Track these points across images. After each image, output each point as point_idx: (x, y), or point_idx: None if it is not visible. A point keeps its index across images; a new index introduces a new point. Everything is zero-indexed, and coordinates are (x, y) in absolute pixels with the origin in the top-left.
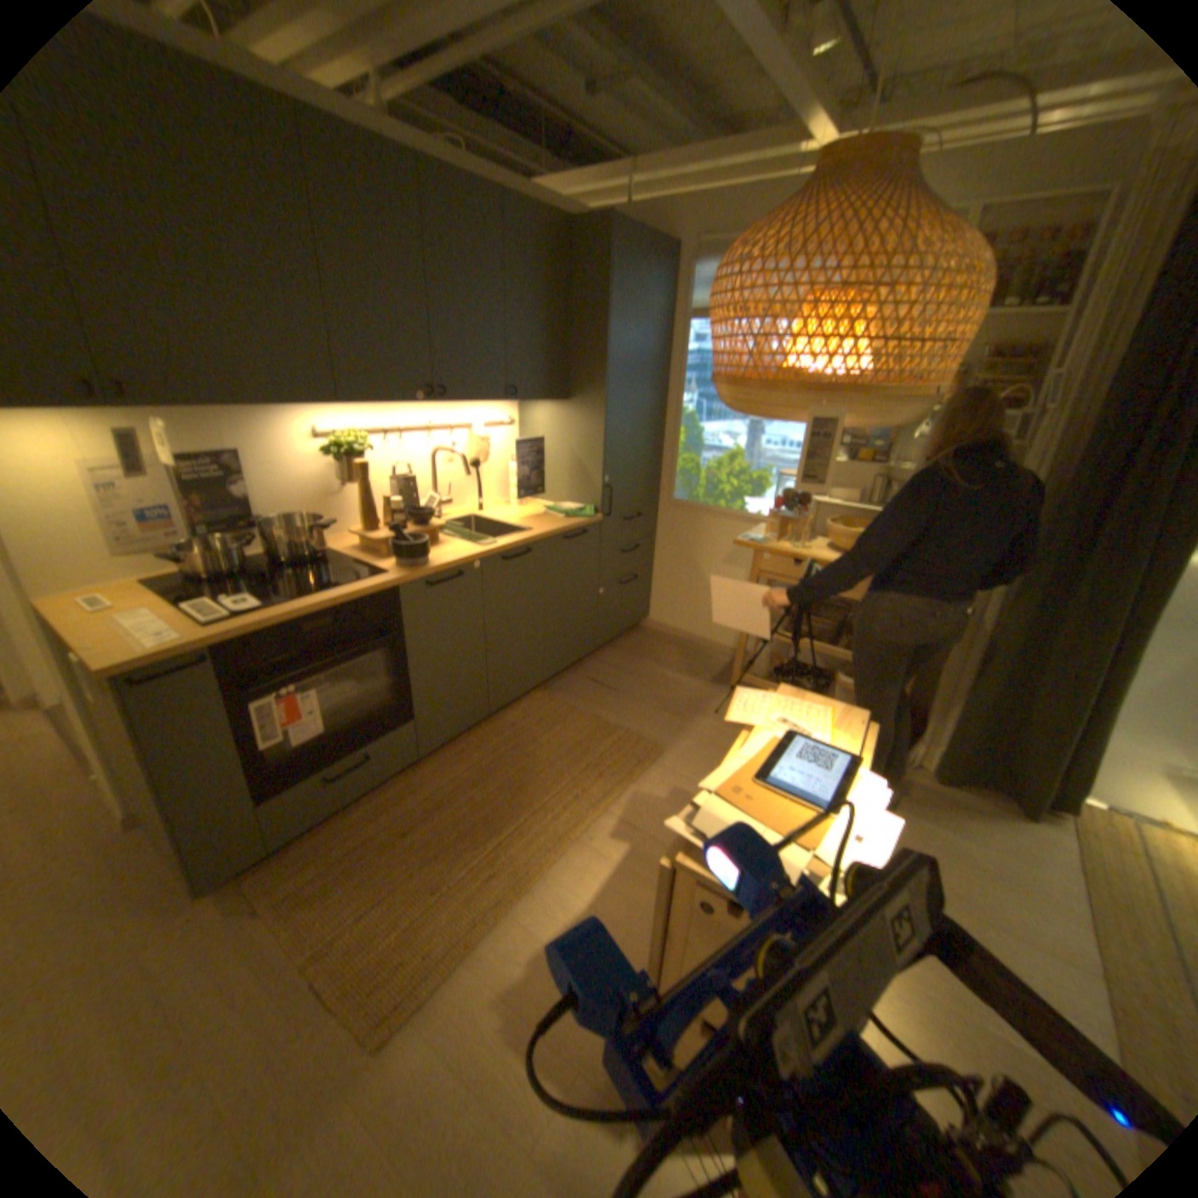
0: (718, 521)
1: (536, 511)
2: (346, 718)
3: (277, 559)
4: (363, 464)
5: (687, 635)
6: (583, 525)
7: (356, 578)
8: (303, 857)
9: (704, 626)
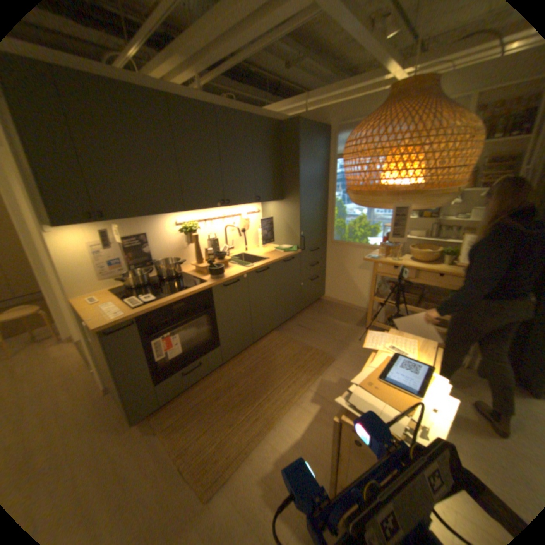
0: (355, 248)
1: (271, 249)
2: (191, 345)
3: (162, 277)
4: (196, 234)
5: (344, 302)
6: (292, 255)
7: (194, 284)
8: (175, 408)
9: (352, 298)
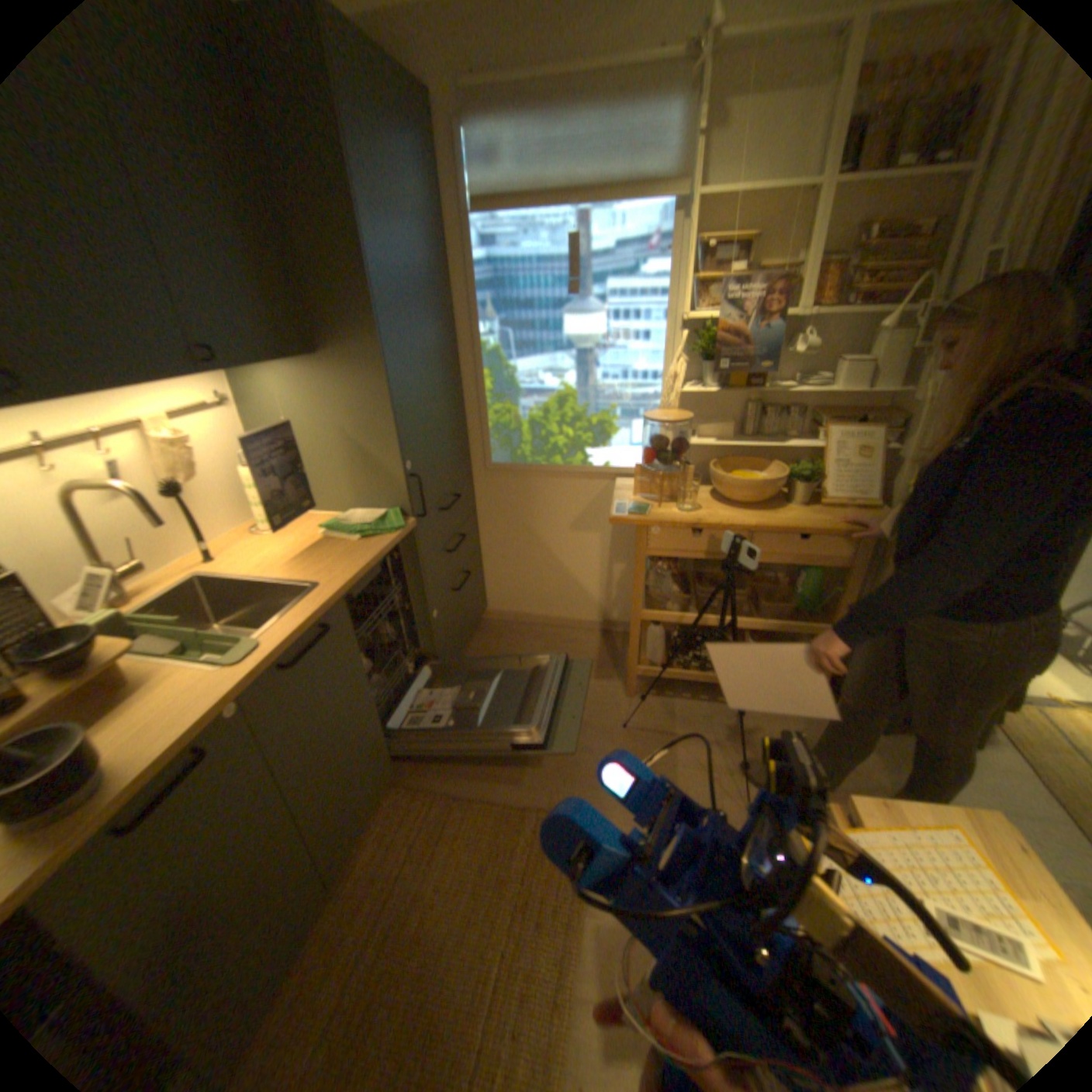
0: (556, 481)
1: (310, 532)
2: None
3: None
4: None
5: (541, 617)
6: (395, 543)
7: None
8: None
9: (560, 603)
